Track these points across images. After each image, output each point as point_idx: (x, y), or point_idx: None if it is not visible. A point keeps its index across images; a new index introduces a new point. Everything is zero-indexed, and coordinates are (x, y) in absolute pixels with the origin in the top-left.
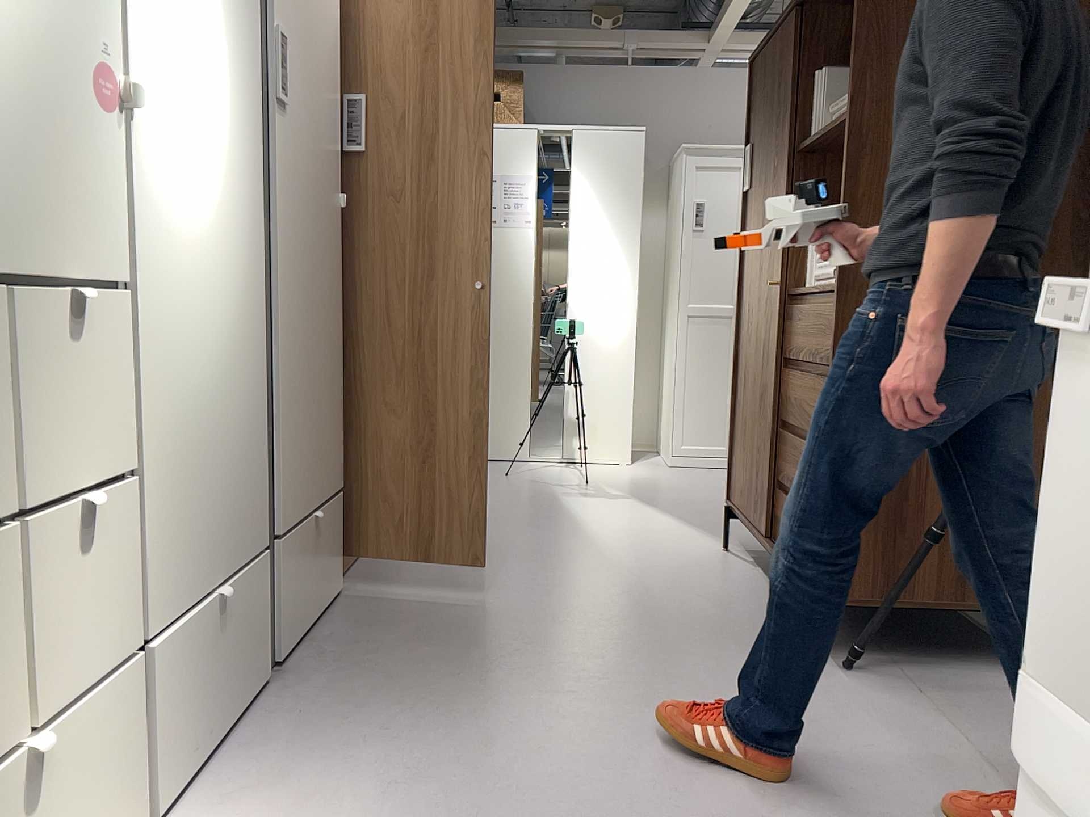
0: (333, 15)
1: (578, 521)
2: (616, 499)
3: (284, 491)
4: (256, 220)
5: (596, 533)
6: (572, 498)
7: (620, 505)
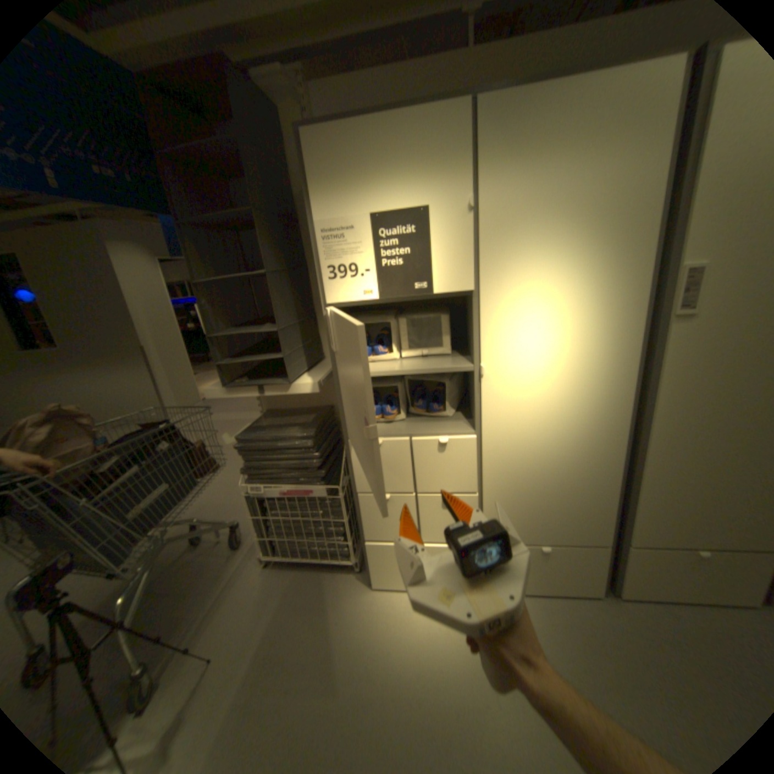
0: None
1: None
2: None
3: (646, 529)
4: (635, 392)
5: None
6: None
7: None
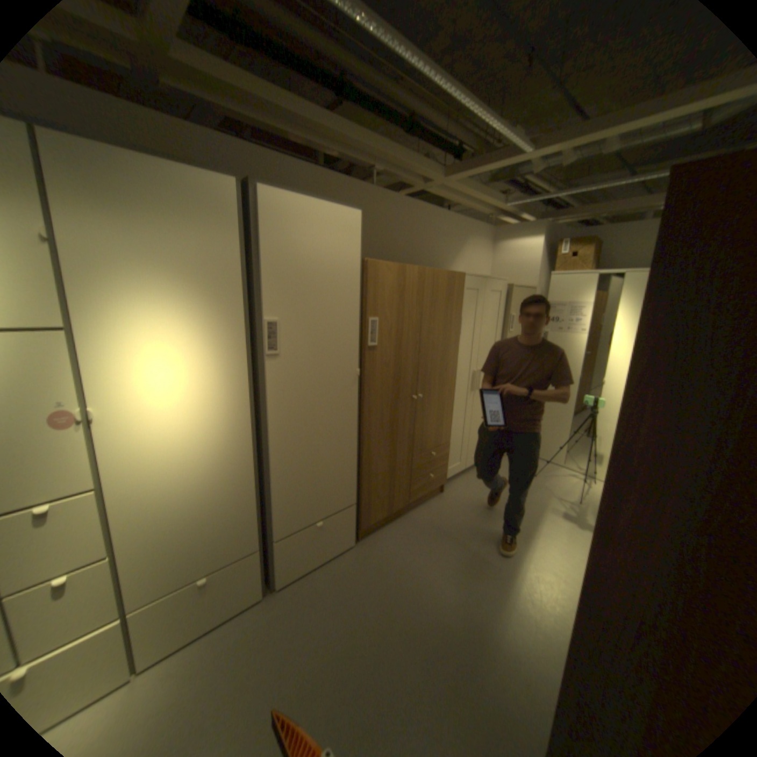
0: (351, 283)
1: (532, 542)
2: (584, 530)
3: (280, 522)
4: (251, 415)
5: (531, 562)
6: (553, 516)
7: (580, 537)
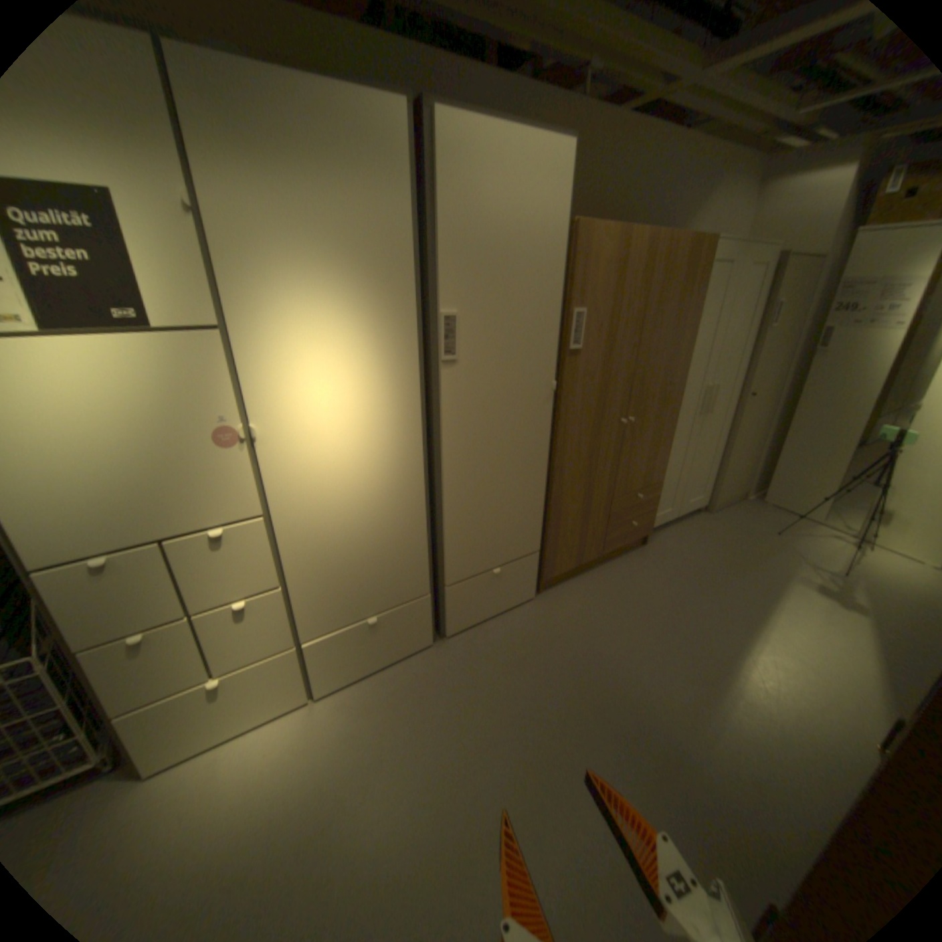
0: (553, 257)
1: (770, 618)
2: (850, 610)
3: (453, 565)
4: (423, 438)
5: (767, 642)
6: (803, 588)
7: (843, 618)
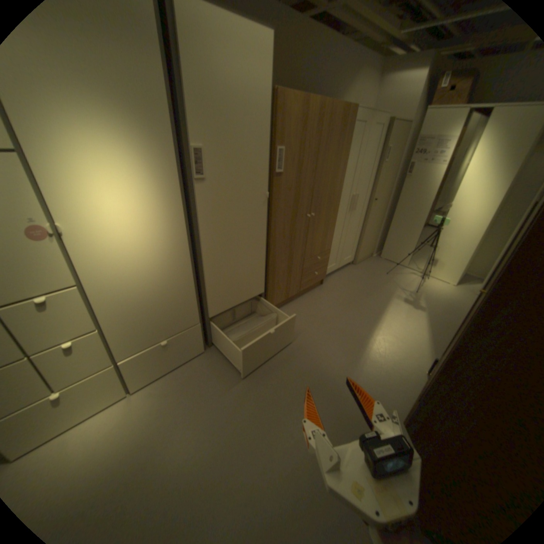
0: (263, 111)
1: (382, 317)
2: (417, 309)
3: (213, 305)
4: (186, 229)
5: (380, 329)
6: (397, 300)
7: (414, 313)
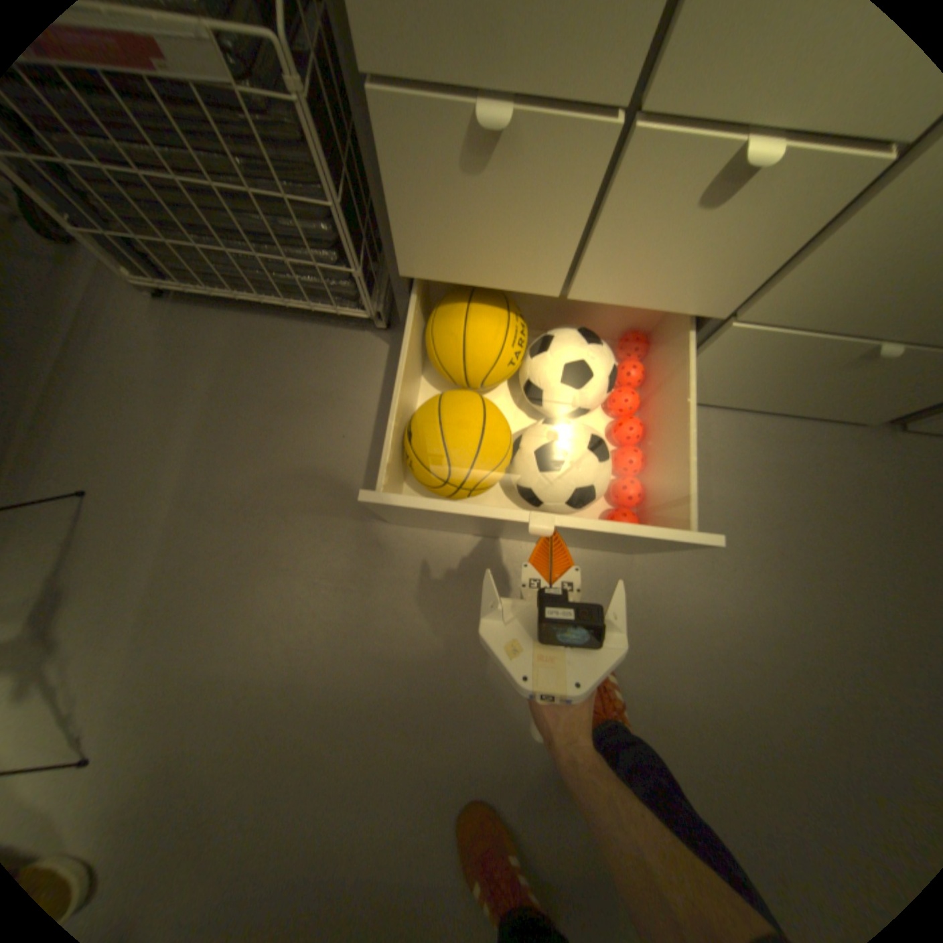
0: None
1: None
2: None
3: None
4: None
5: None
6: None
7: None
